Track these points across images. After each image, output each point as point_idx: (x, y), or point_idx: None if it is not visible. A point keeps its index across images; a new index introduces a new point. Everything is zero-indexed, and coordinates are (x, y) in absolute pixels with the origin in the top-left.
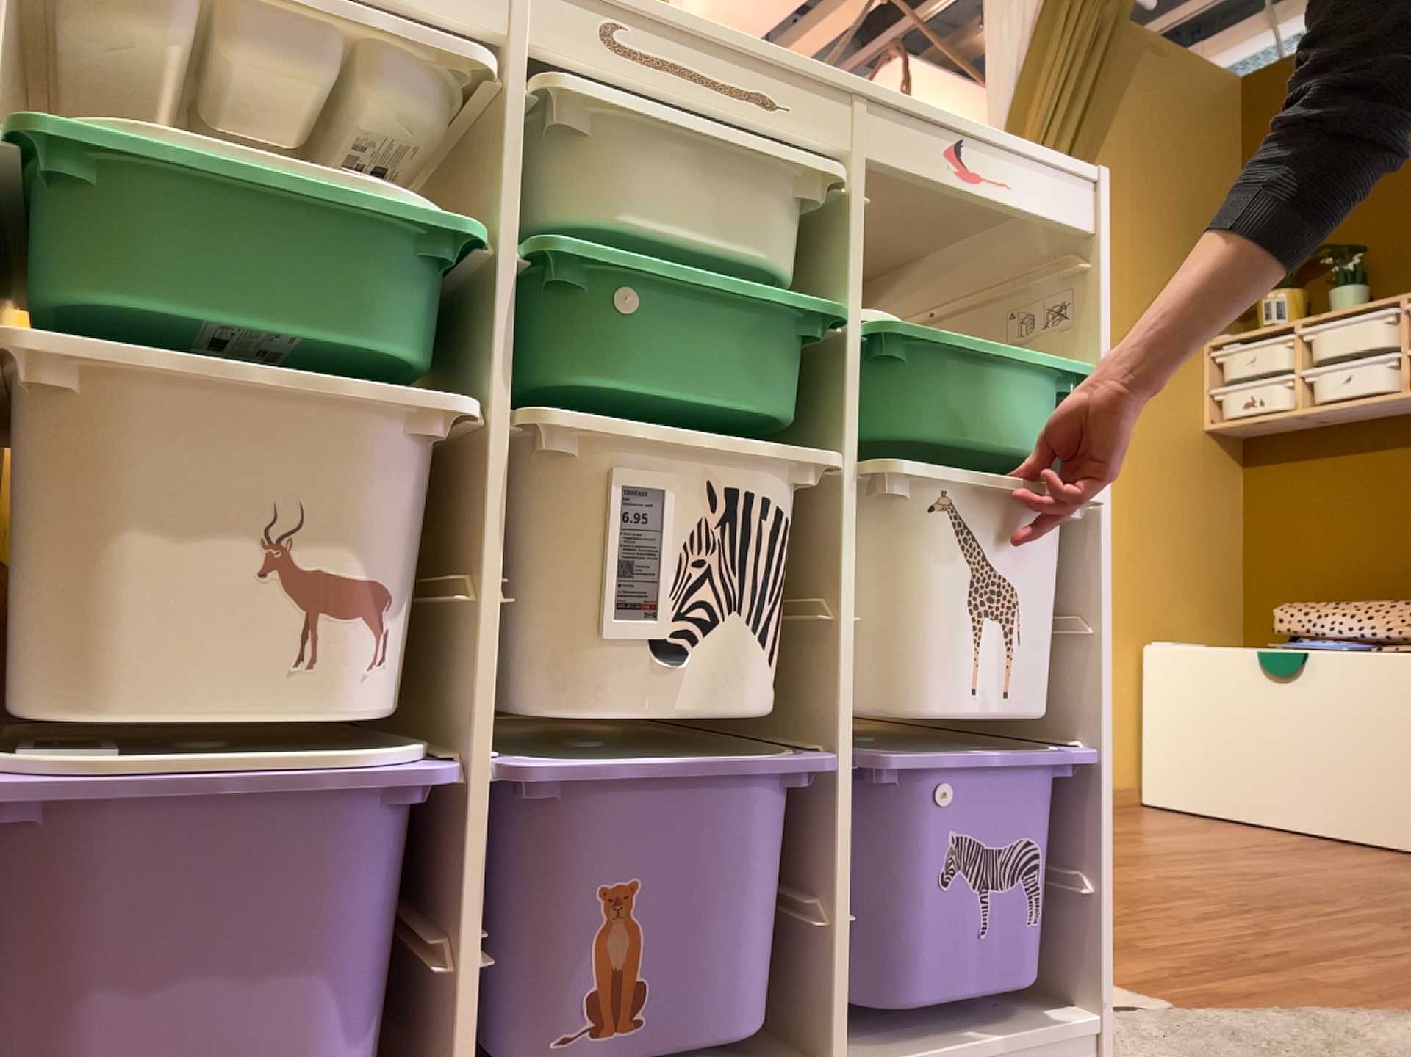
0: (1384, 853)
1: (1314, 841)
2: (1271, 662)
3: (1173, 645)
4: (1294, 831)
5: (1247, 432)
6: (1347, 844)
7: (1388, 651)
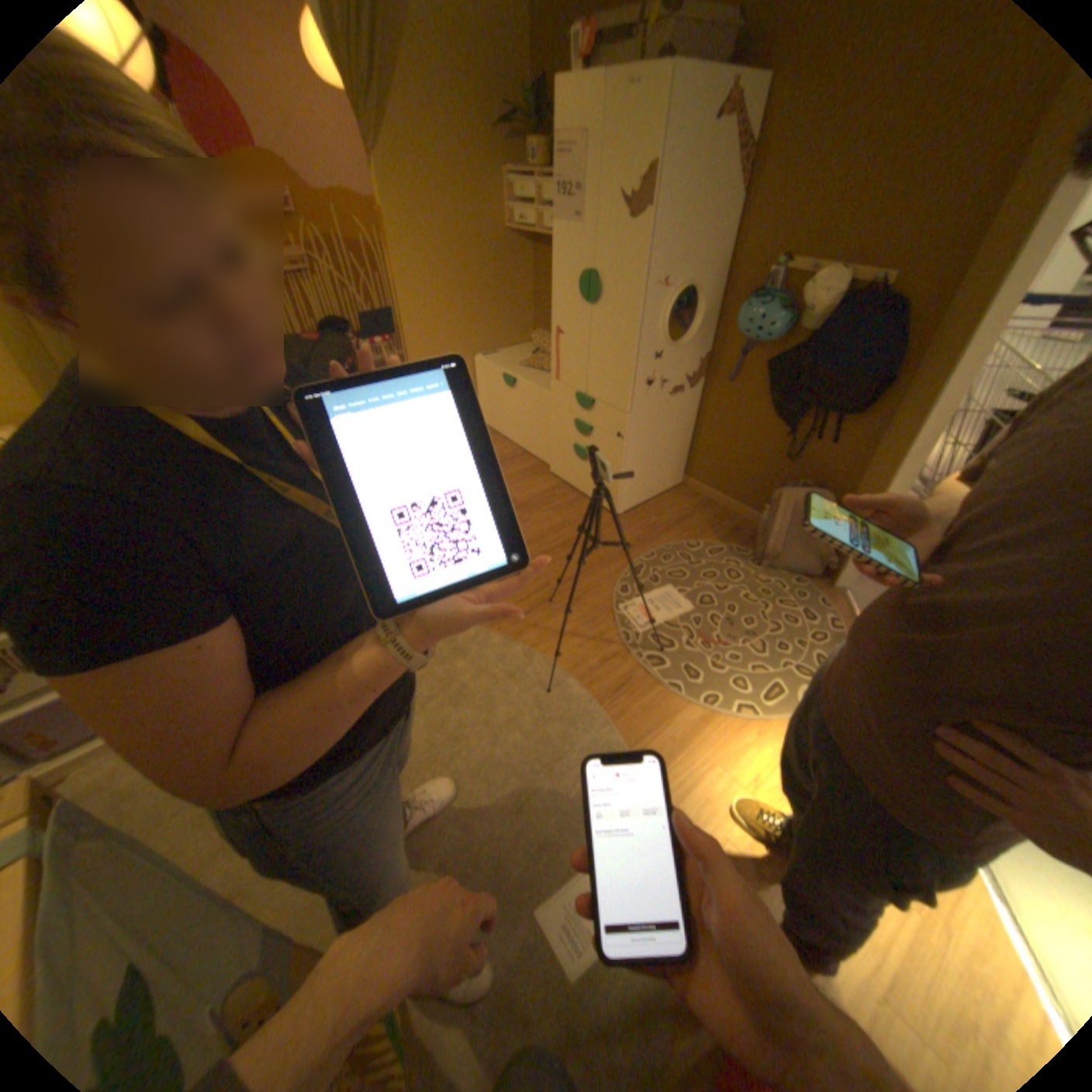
0: (533, 466)
1: (516, 458)
2: (508, 384)
3: (486, 362)
4: (516, 449)
5: (537, 224)
6: (526, 460)
7: (542, 389)
